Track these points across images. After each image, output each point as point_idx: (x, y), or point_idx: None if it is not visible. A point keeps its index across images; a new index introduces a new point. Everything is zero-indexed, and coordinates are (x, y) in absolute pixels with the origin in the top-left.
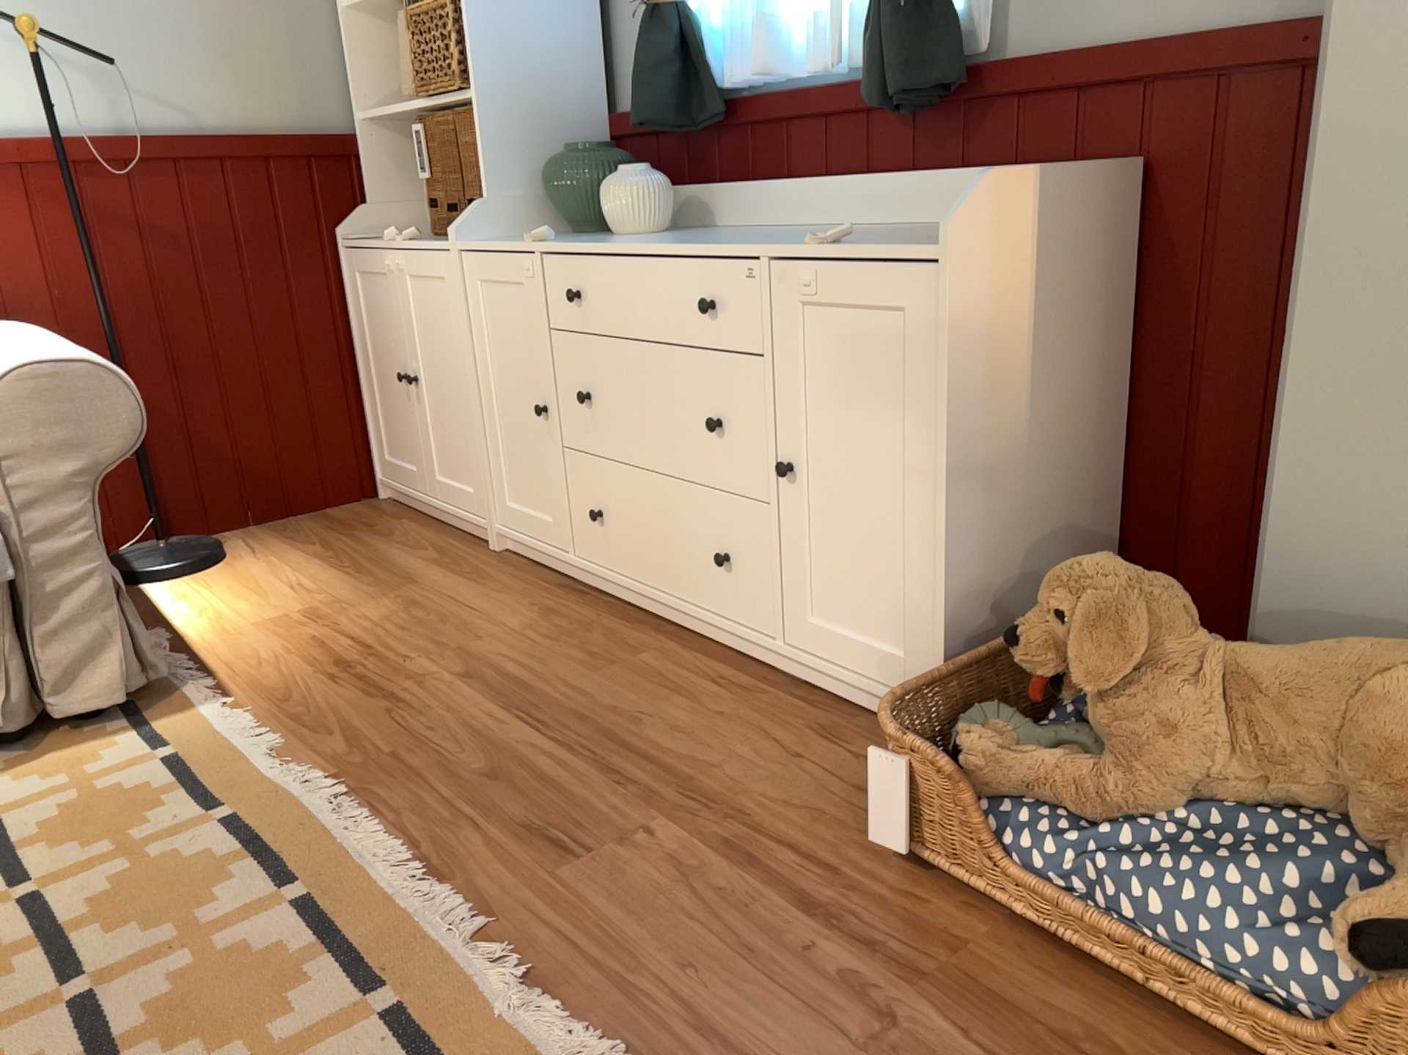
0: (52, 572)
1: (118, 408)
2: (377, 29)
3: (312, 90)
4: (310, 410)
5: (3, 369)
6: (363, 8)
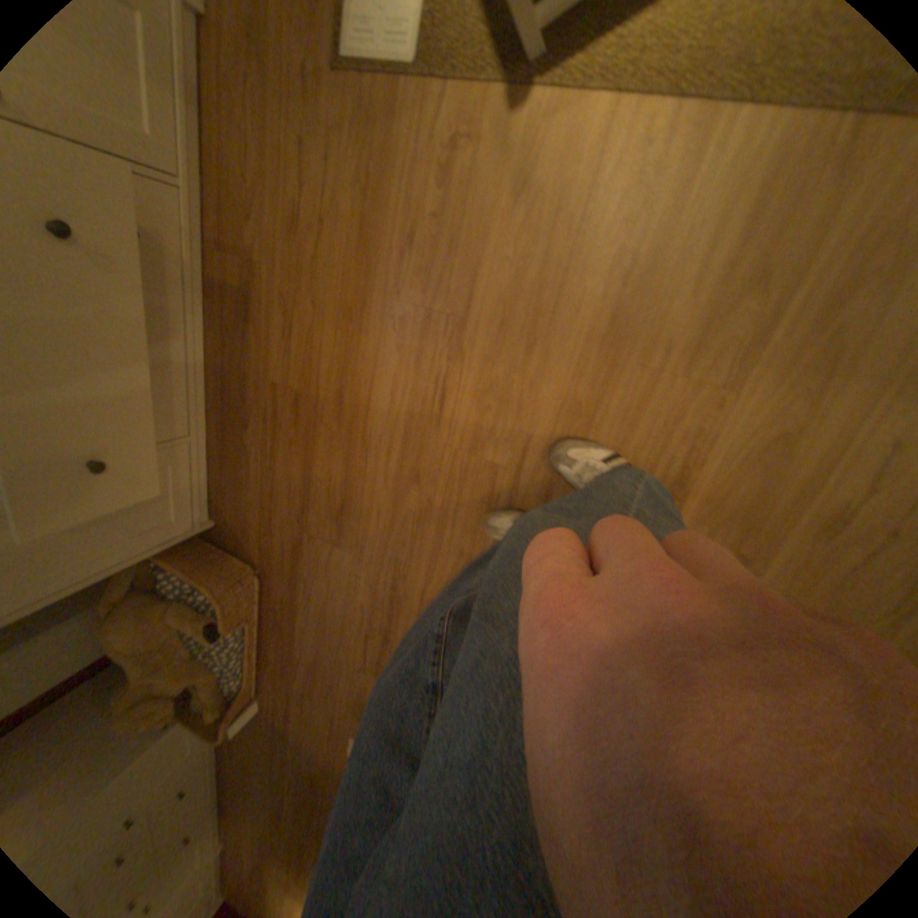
0: None
1: None
2: None
3: None
4: None
5: None
6: None
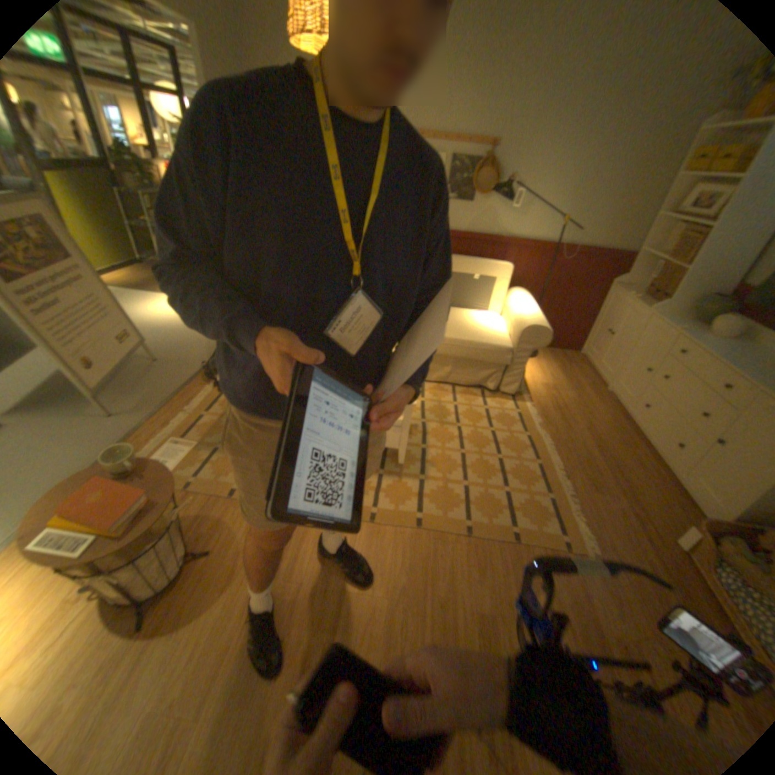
0: (515, 366)
1: (546, 339)
2: (668, 220)
3: (633, 236)
4: (576, 325)
5: (528, 323)
6: (667, 213)
